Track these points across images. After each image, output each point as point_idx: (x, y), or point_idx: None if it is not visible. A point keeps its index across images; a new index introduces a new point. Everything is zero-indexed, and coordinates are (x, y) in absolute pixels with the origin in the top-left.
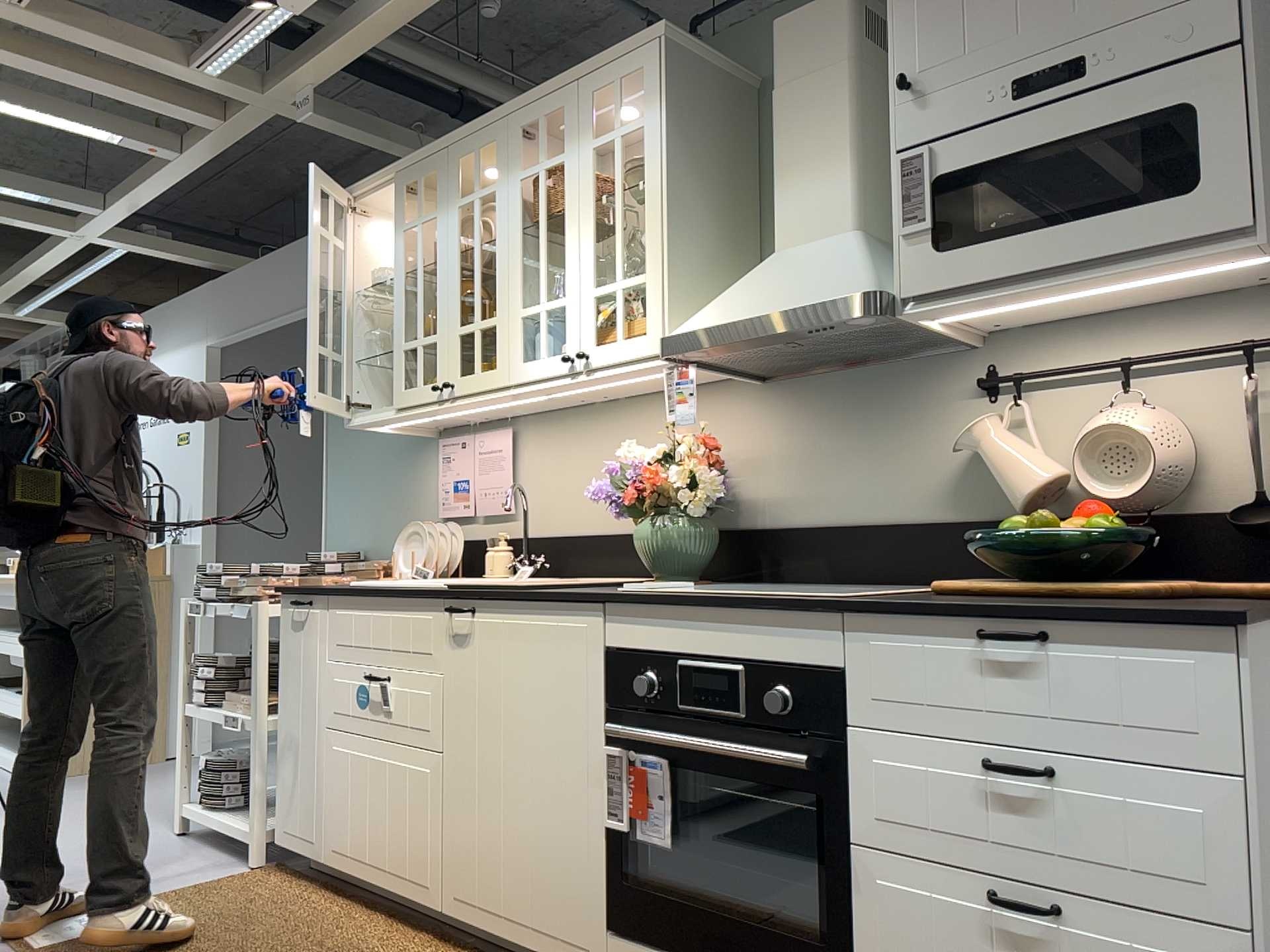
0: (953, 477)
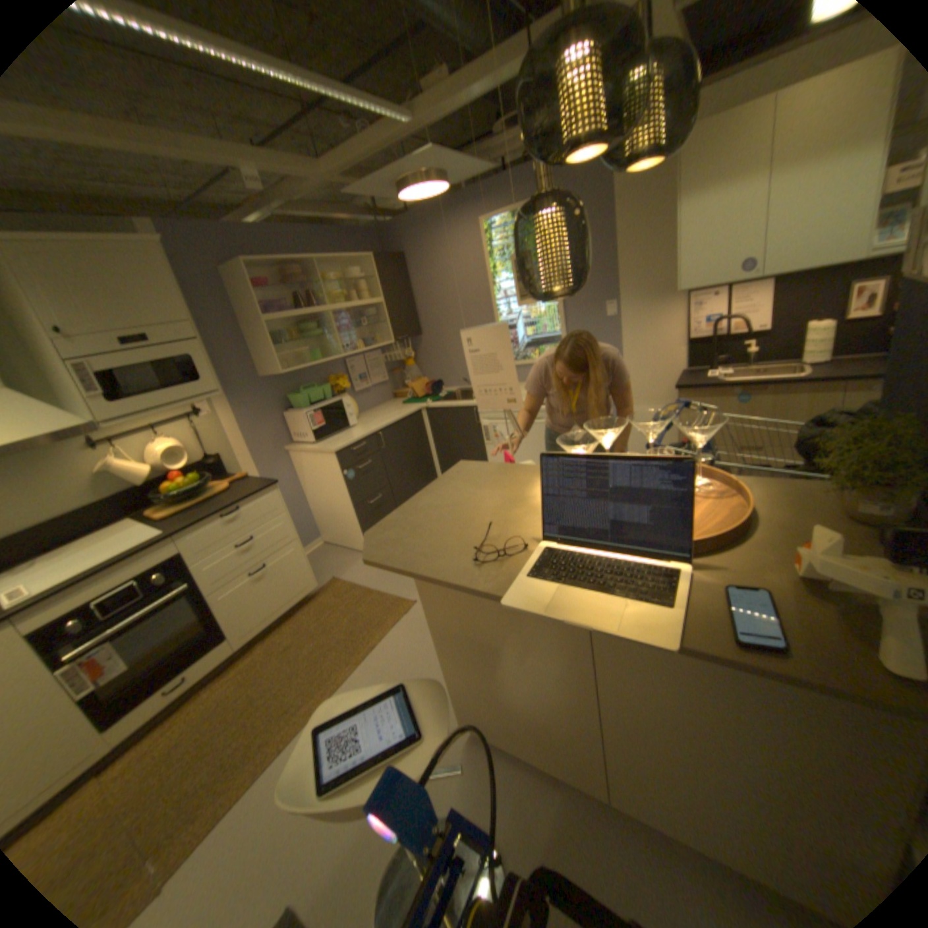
0: (88, 485)
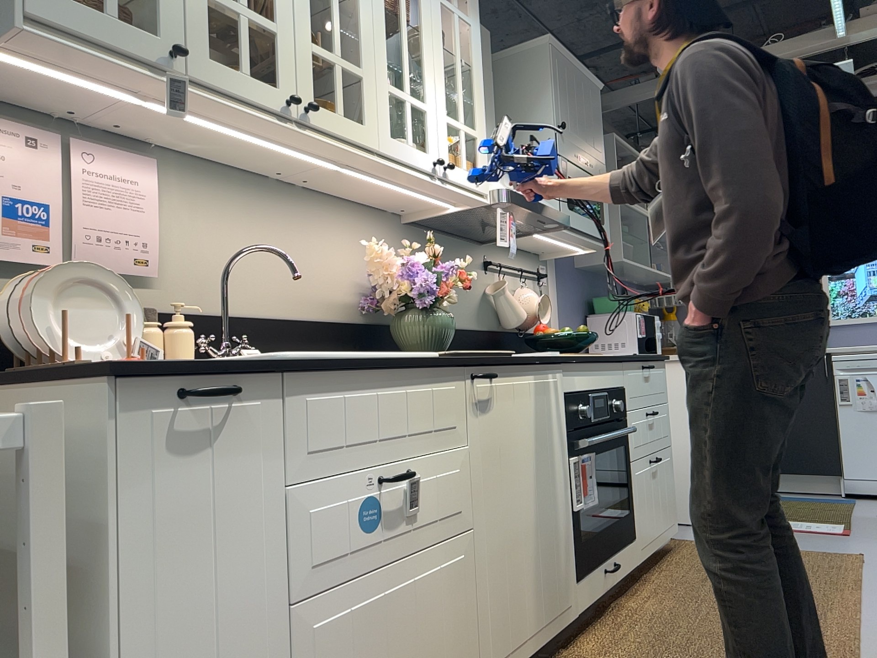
0: (479, 307)
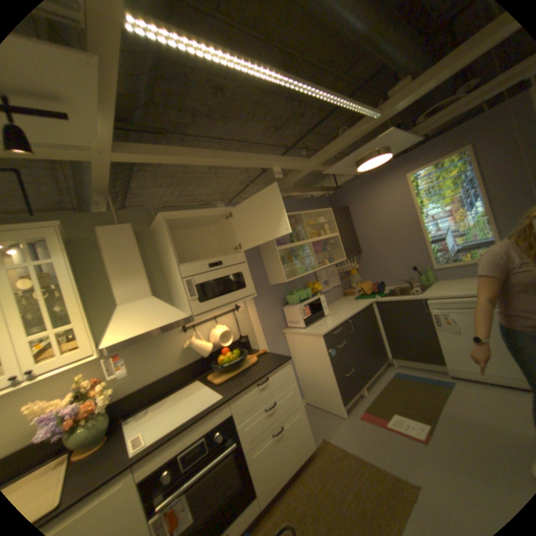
0: (179, 356)
